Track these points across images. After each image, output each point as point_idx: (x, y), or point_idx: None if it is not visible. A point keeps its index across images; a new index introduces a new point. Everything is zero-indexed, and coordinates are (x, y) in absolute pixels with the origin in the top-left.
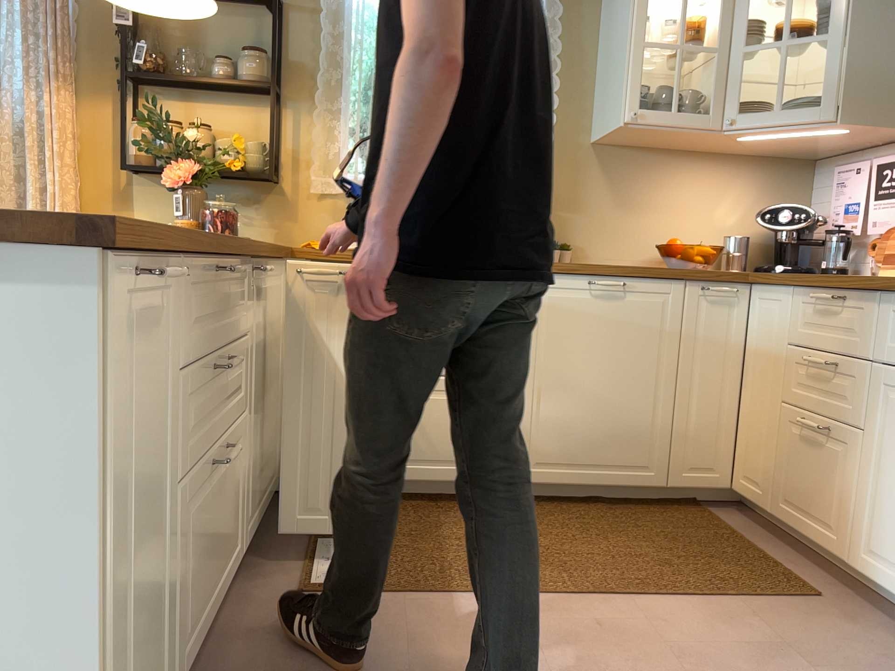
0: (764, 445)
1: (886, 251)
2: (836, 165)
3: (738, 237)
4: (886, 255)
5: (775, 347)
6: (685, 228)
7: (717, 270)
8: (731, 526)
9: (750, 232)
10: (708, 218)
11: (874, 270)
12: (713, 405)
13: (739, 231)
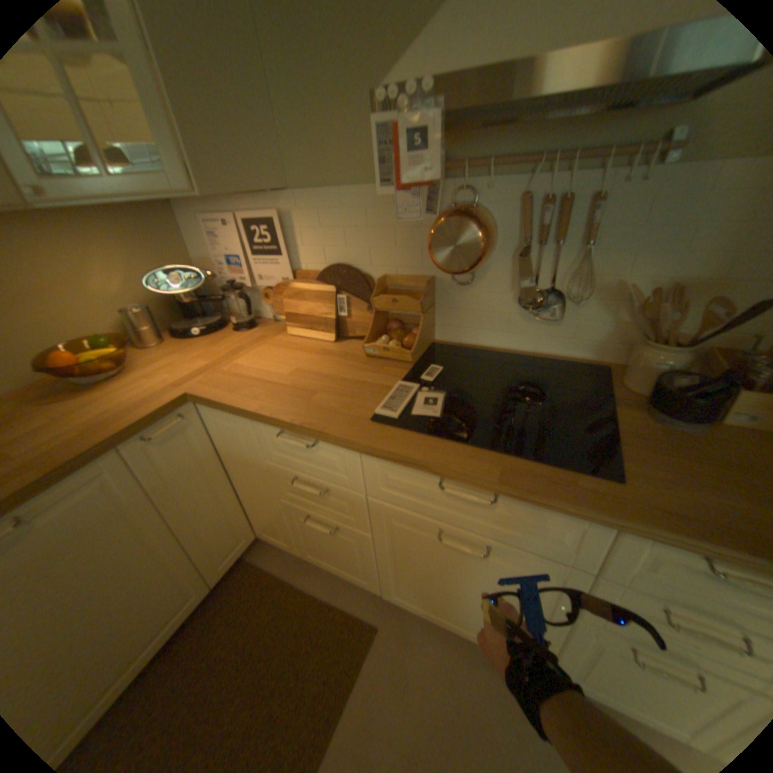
0: (274, 519)
1: (281, 305)
2: (193, 208)
3: (133, 302)
4: (284, 310)
5: (250, 457)
6: (60, 317)
7: (145, 404)
8: (275, 575)
9: (141, 292)
10: (85, 295)
11: (271, 312)
12: (214, 510)
13: (130, 296)
